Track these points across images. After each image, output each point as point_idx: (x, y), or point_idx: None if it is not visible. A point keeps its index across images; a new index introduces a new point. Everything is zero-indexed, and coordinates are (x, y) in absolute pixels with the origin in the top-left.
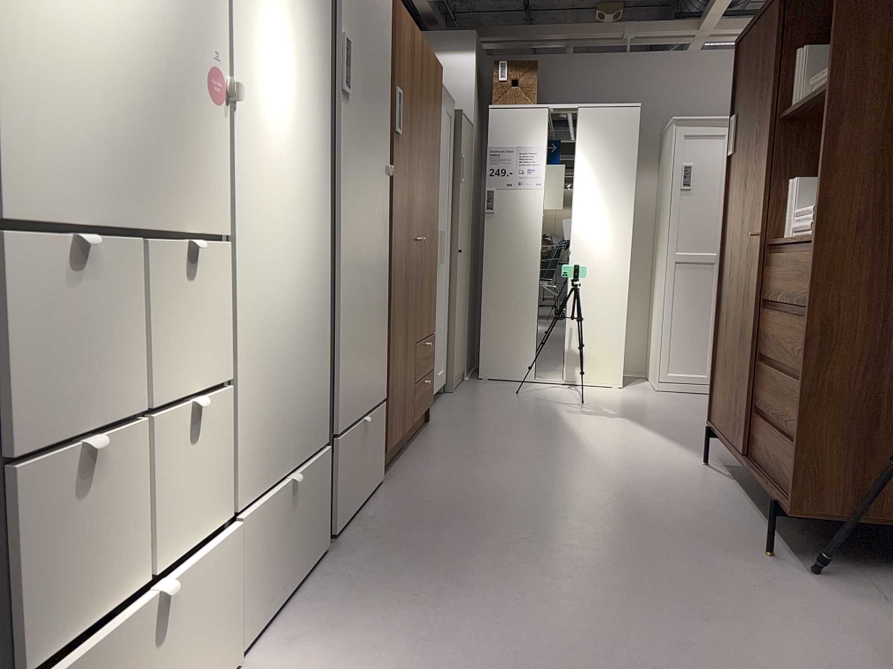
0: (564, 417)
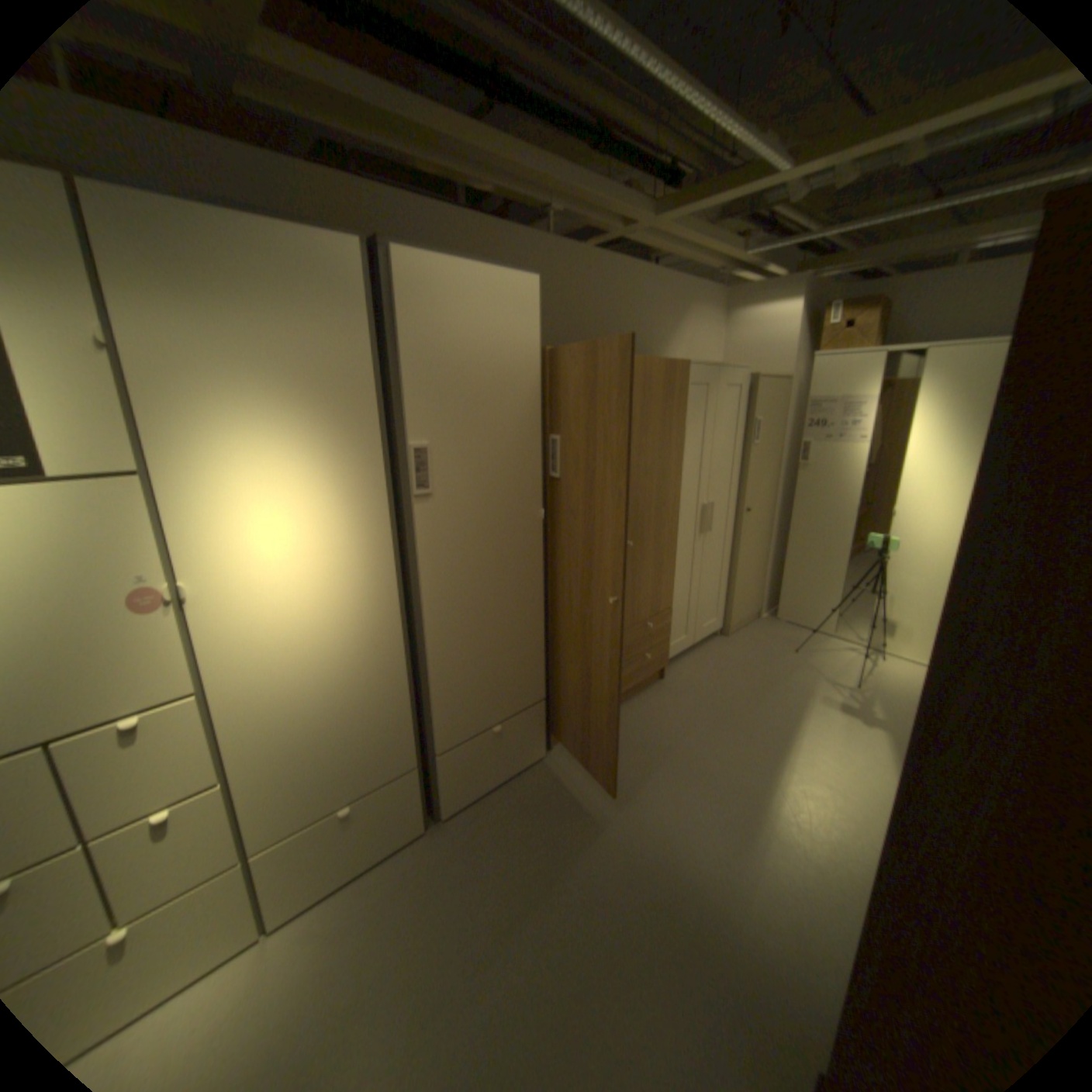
0: (809, 709)
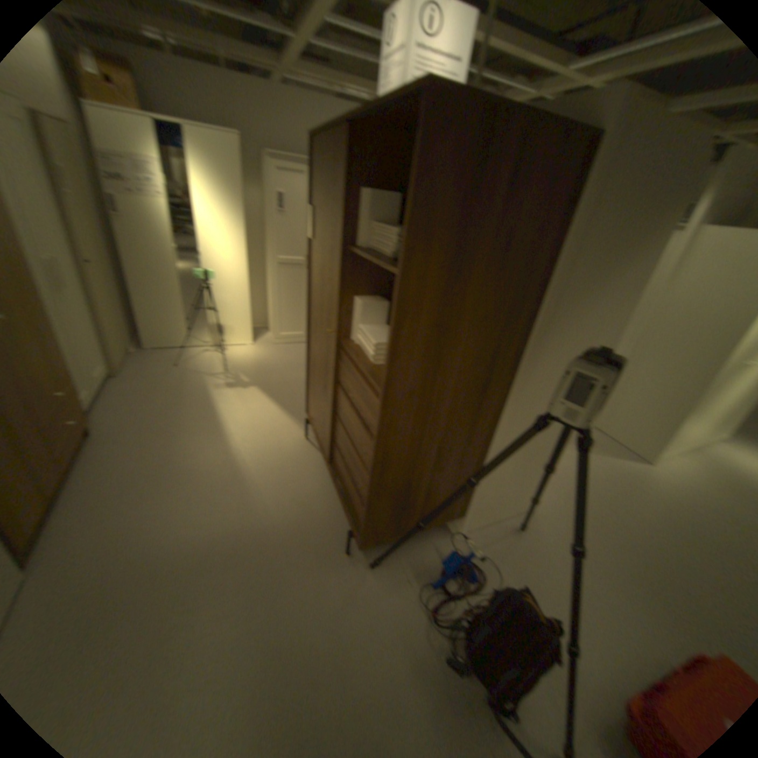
0: (215, 397)
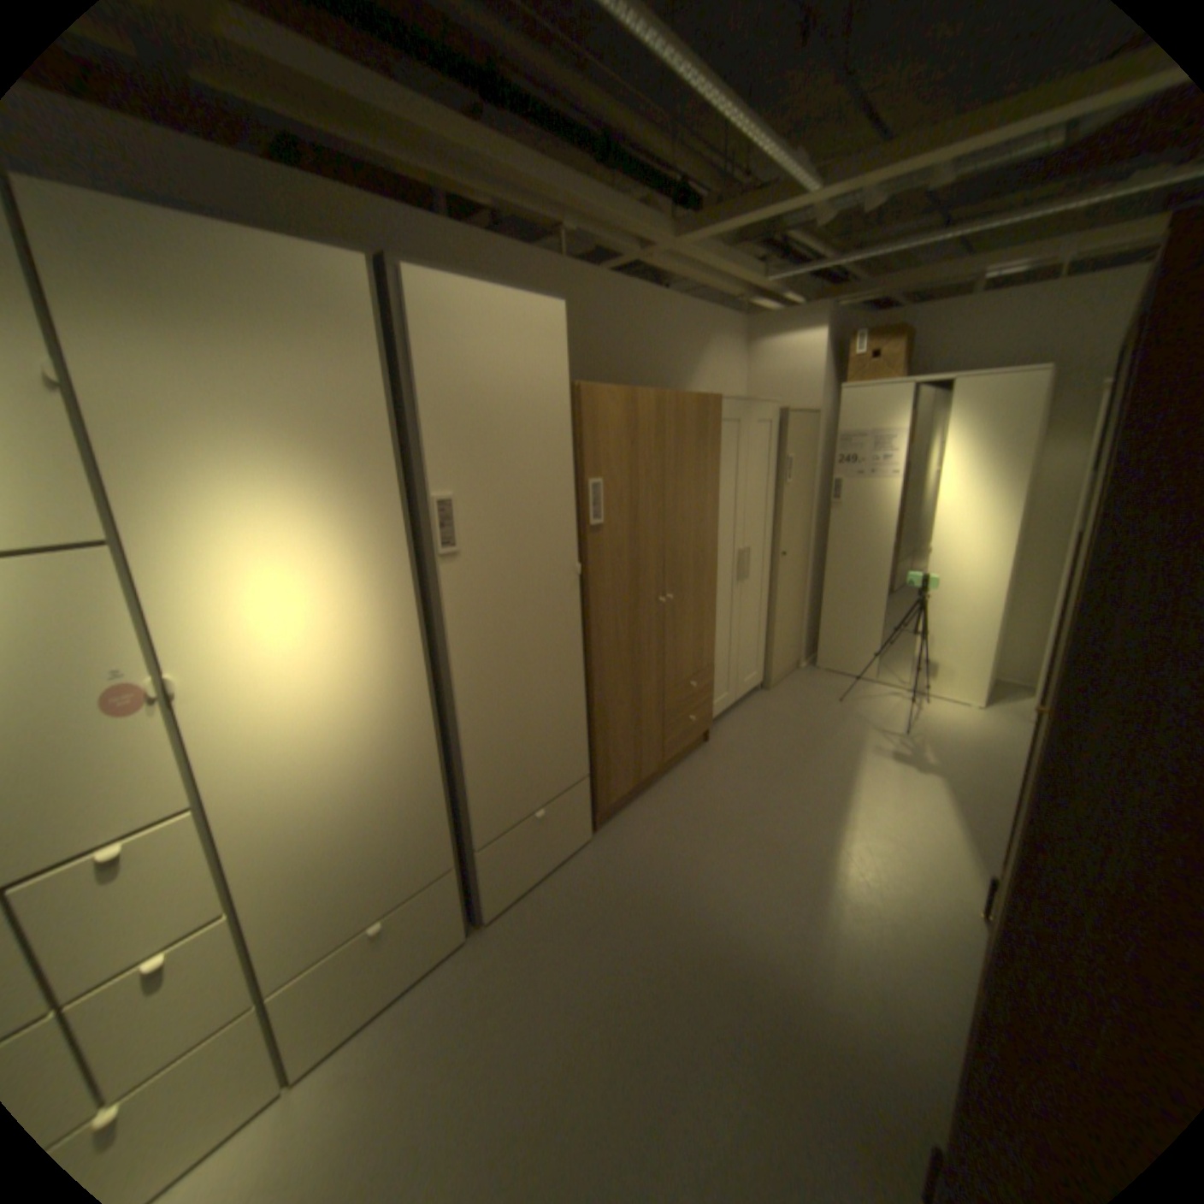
0: (862, 761)
